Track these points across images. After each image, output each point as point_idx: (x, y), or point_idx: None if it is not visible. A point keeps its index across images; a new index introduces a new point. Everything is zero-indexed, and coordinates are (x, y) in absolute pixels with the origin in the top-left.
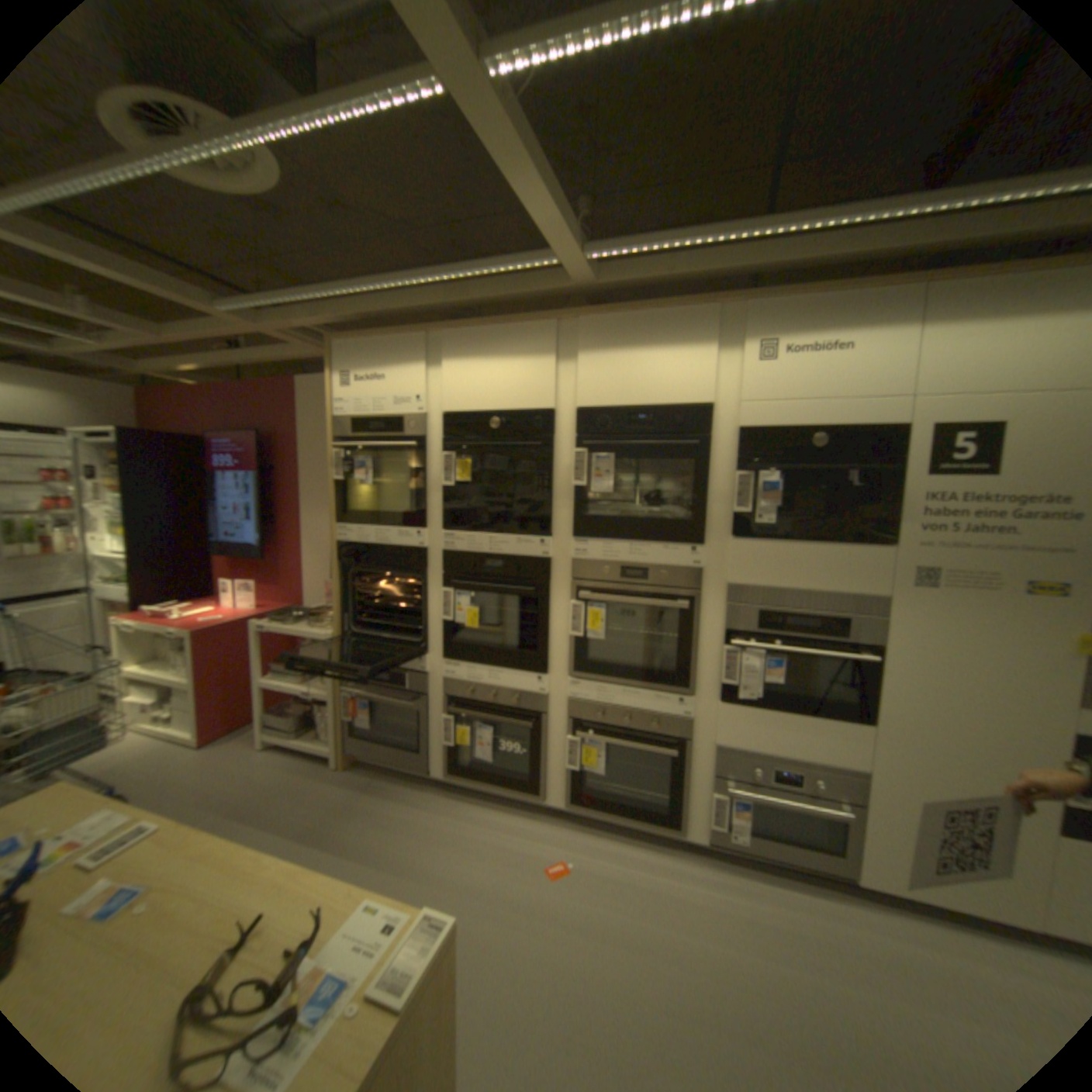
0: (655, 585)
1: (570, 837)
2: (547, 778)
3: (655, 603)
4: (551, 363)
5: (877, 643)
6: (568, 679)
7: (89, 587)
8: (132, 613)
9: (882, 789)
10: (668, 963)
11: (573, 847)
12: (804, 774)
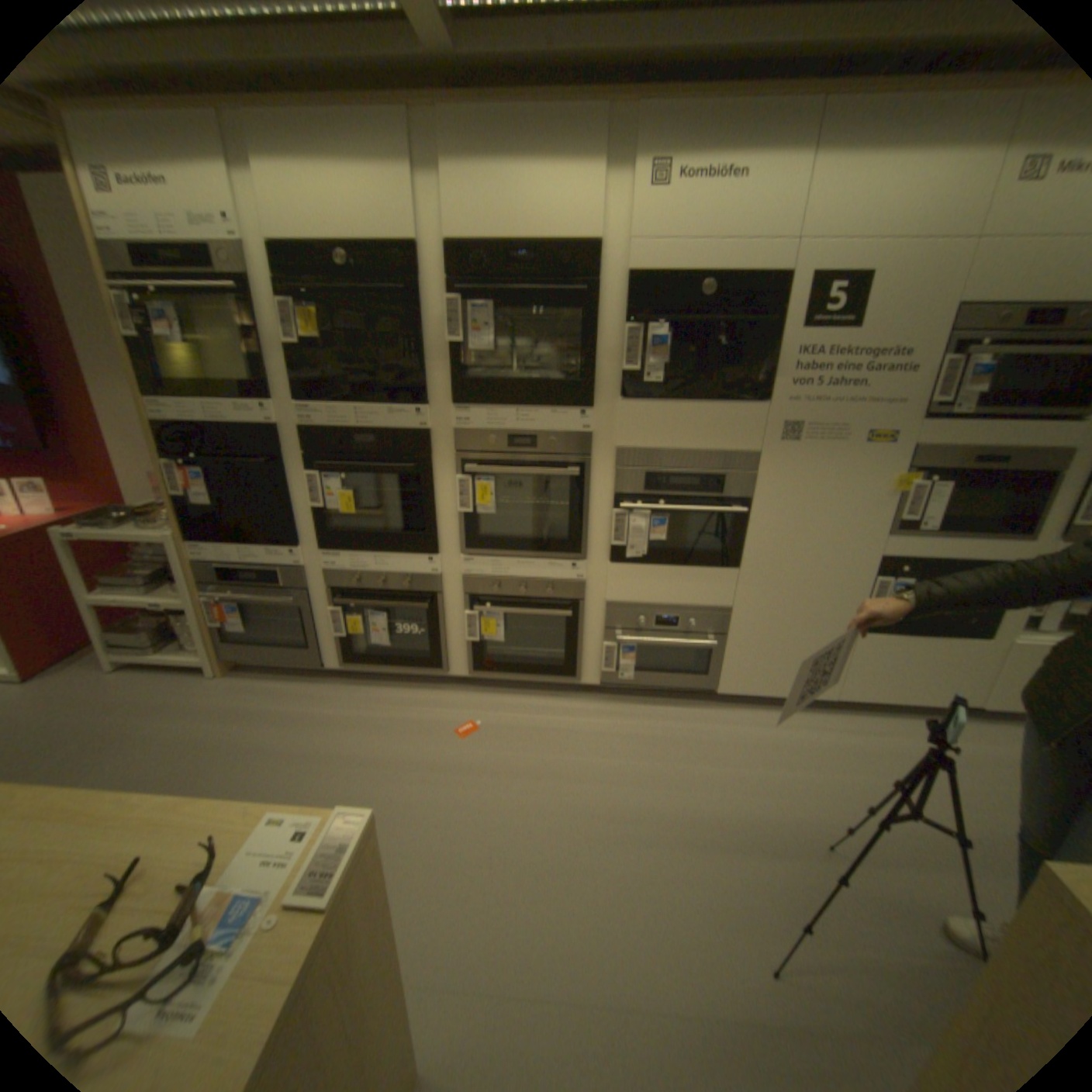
0: (545, 453)
1: (476, 697)
2: (449, 651)
3: (546, 472)
4: (406, 174)
5: (745, 496)
6: (461, 557)
7: None
8: None
9: (739, 618)
10: (570, 781)
11: (479, 706)
12: (679, 615)
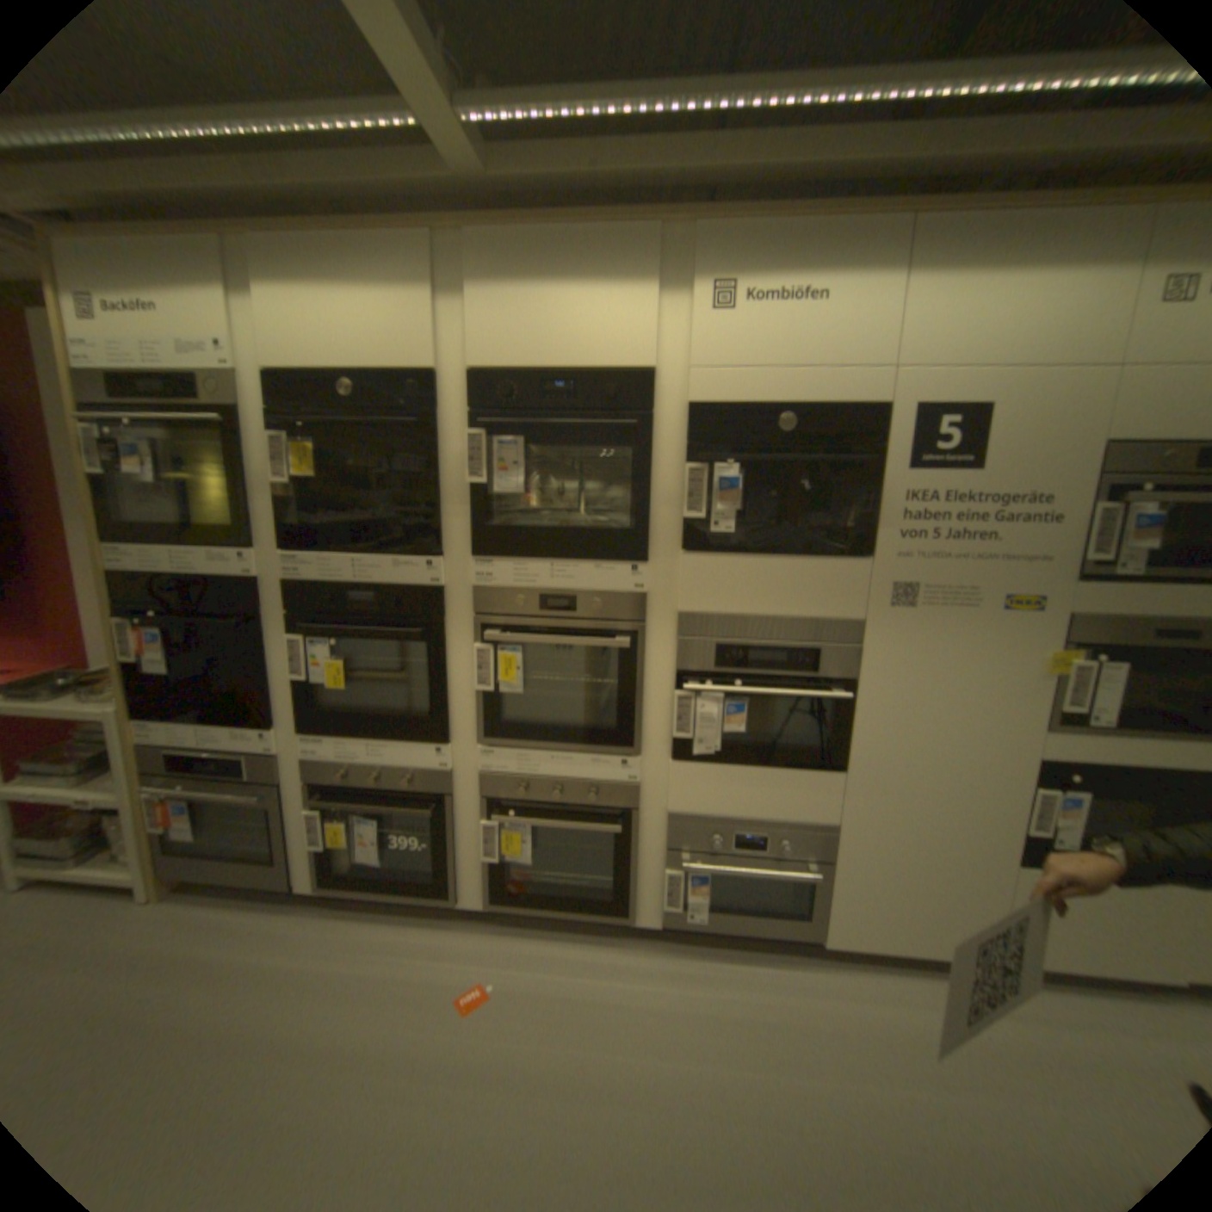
0: (587, 617)
1: (492, 942)
2: (458, 873)
3: (587, 641)
4: (426, 297)
5: (848, 676)
6: (478, 747)
7: None
8: None
9: (850, 841)
10: (613, 1100)
11: (495, 957)
12: (767, 834)
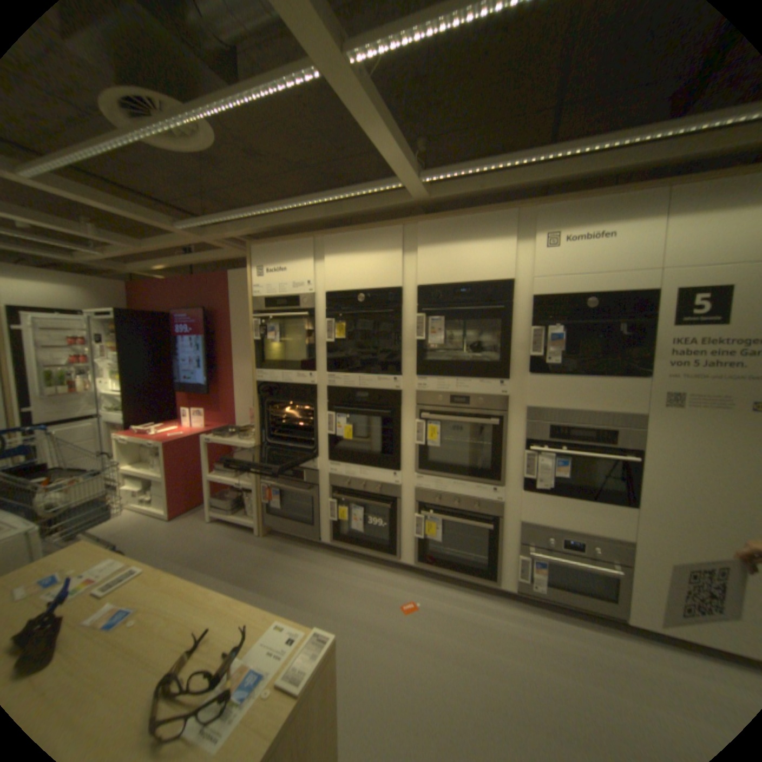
0: (475, 408)
1: (418, 584)
2: (402, 543)
3: (475, 421)
4: (399, 255)
5: (638, 448)
6: (415, 474)
7: (99, 414)
8: (126, 430)
9: (644, 554)
10: (488, 675)
11: (420, 592)
12: (585, 542)
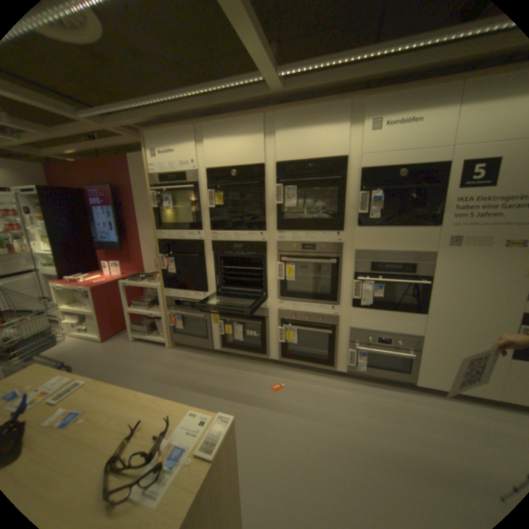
0: (319, 252)
1: (282, 371)
2: (270, 346)
3: (319, 261)
4: (261, 138)
5: (429, 275)
6: (278, 300)
7: (37, 268)
8: (61, 280)
9: (429, 342)
10: (330, 424)
11: (283, 376)
12: (392, 338)
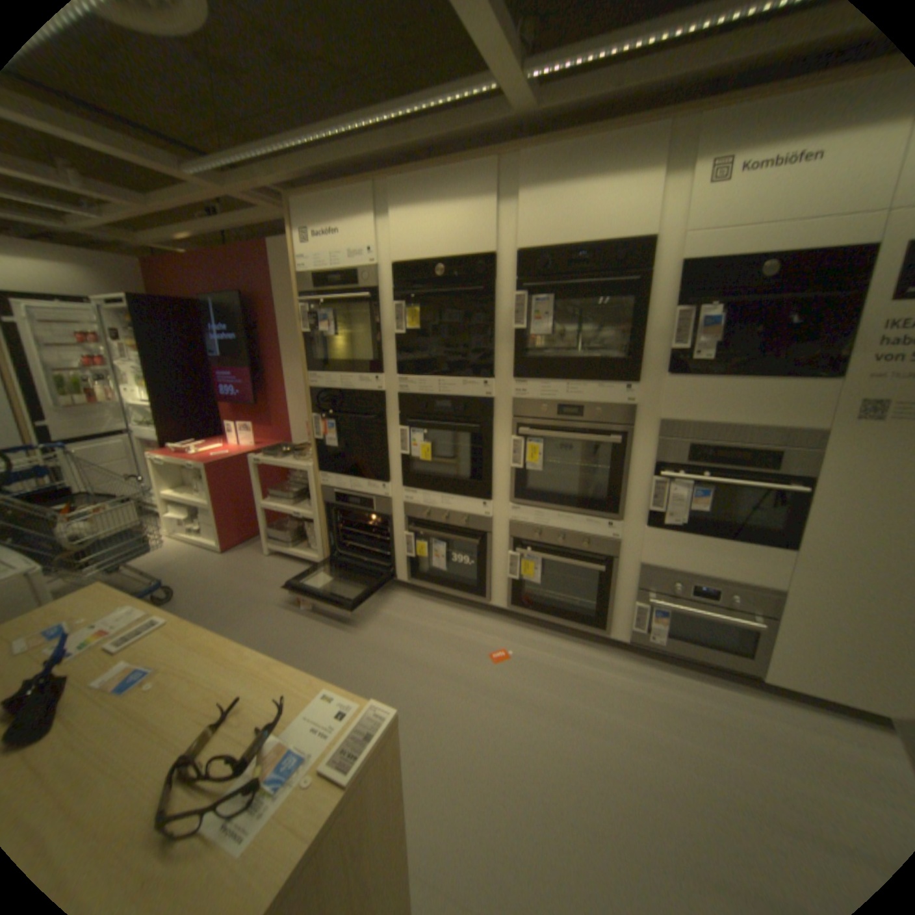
0: (590, 421)
1: (512, 629)
2: (492, 583)
3: (589, 438)
4: (492, 204)
5: (809, 474)
6: (510, 504)
7: (130, 429)
8: (163, 449)
9: (797, 604)
10: (590, 732)
11: (514, 638)
12: (722, 589)
